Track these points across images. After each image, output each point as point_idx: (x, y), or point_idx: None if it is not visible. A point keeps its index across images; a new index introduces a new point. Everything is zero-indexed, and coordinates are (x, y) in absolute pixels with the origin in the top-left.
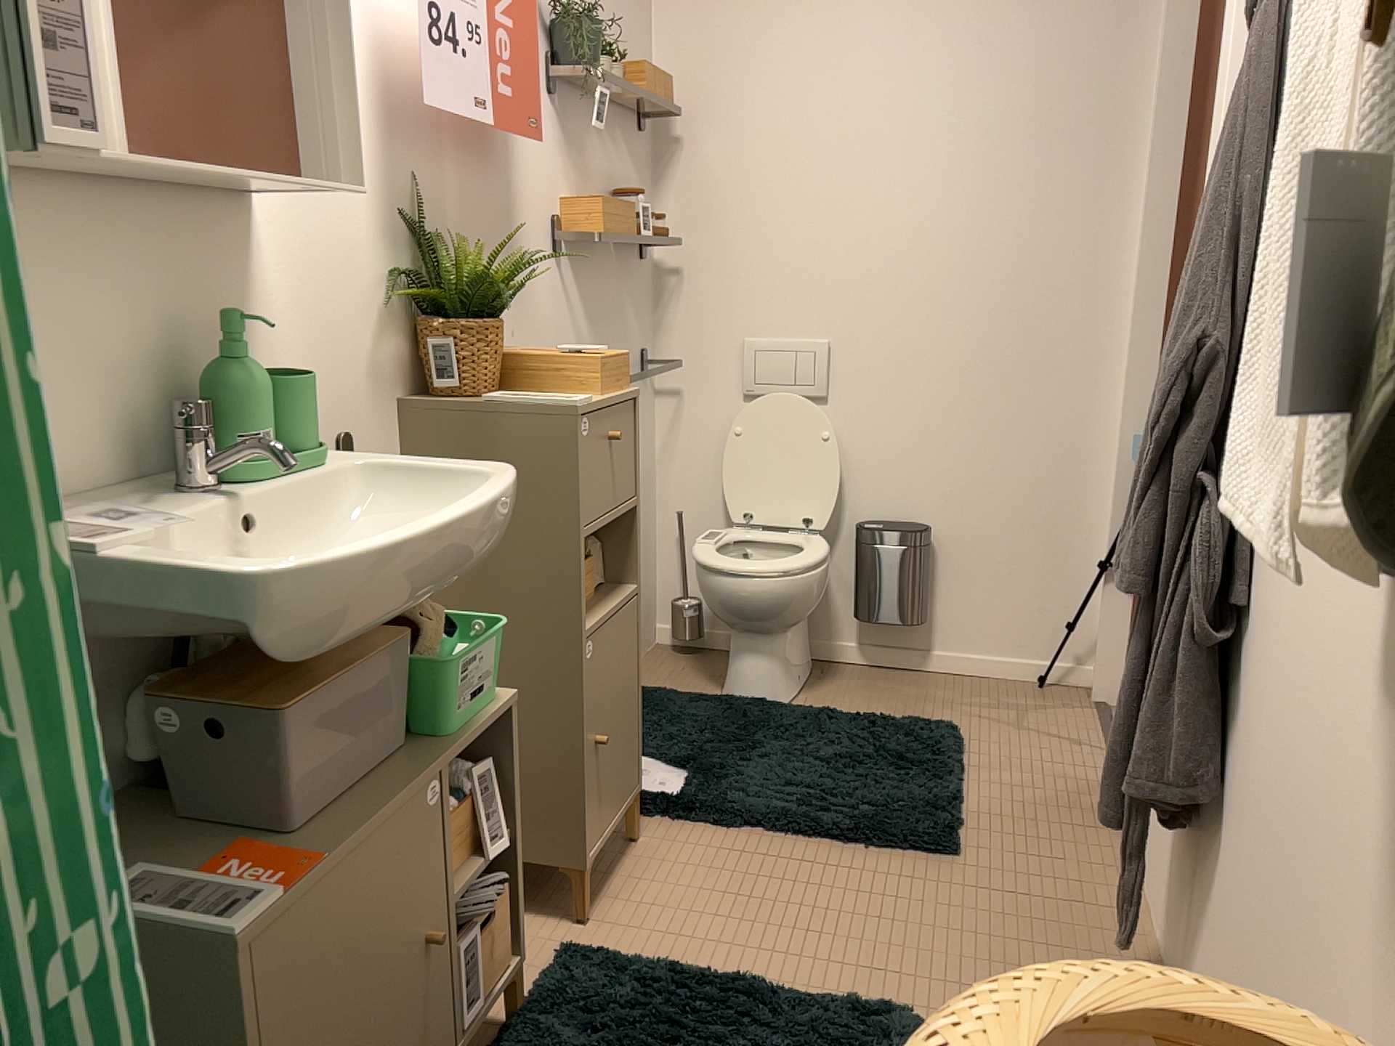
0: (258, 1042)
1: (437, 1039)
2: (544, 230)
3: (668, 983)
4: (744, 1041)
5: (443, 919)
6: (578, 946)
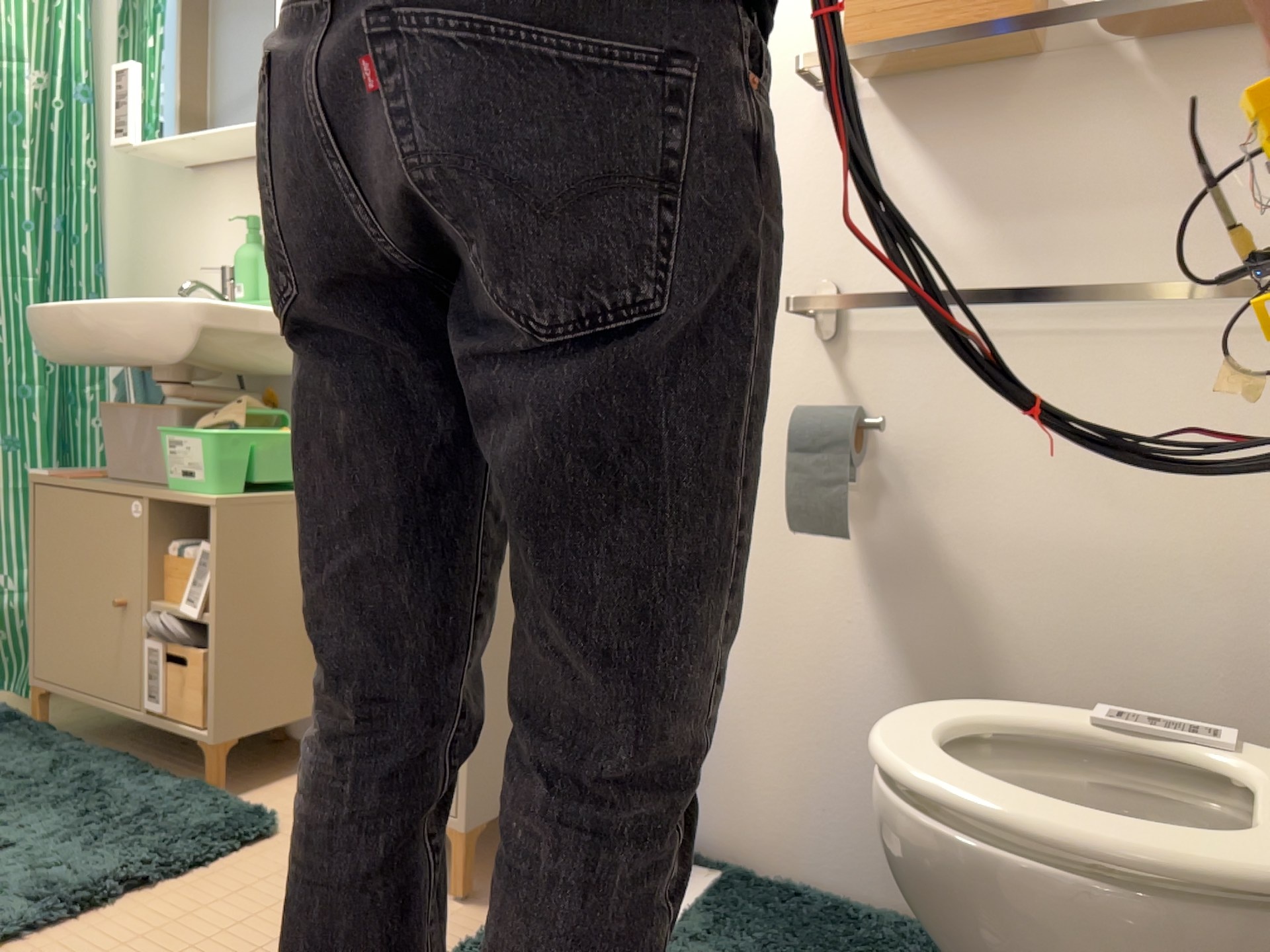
0: (43, 528)
1: (133, 672)
2: (787, 85)
3: (158, 841)
4: (24, 855)
5: (144, 598)
6: (281, 817)
